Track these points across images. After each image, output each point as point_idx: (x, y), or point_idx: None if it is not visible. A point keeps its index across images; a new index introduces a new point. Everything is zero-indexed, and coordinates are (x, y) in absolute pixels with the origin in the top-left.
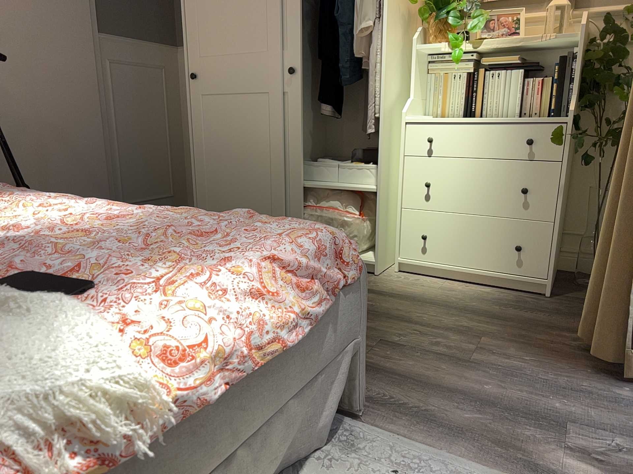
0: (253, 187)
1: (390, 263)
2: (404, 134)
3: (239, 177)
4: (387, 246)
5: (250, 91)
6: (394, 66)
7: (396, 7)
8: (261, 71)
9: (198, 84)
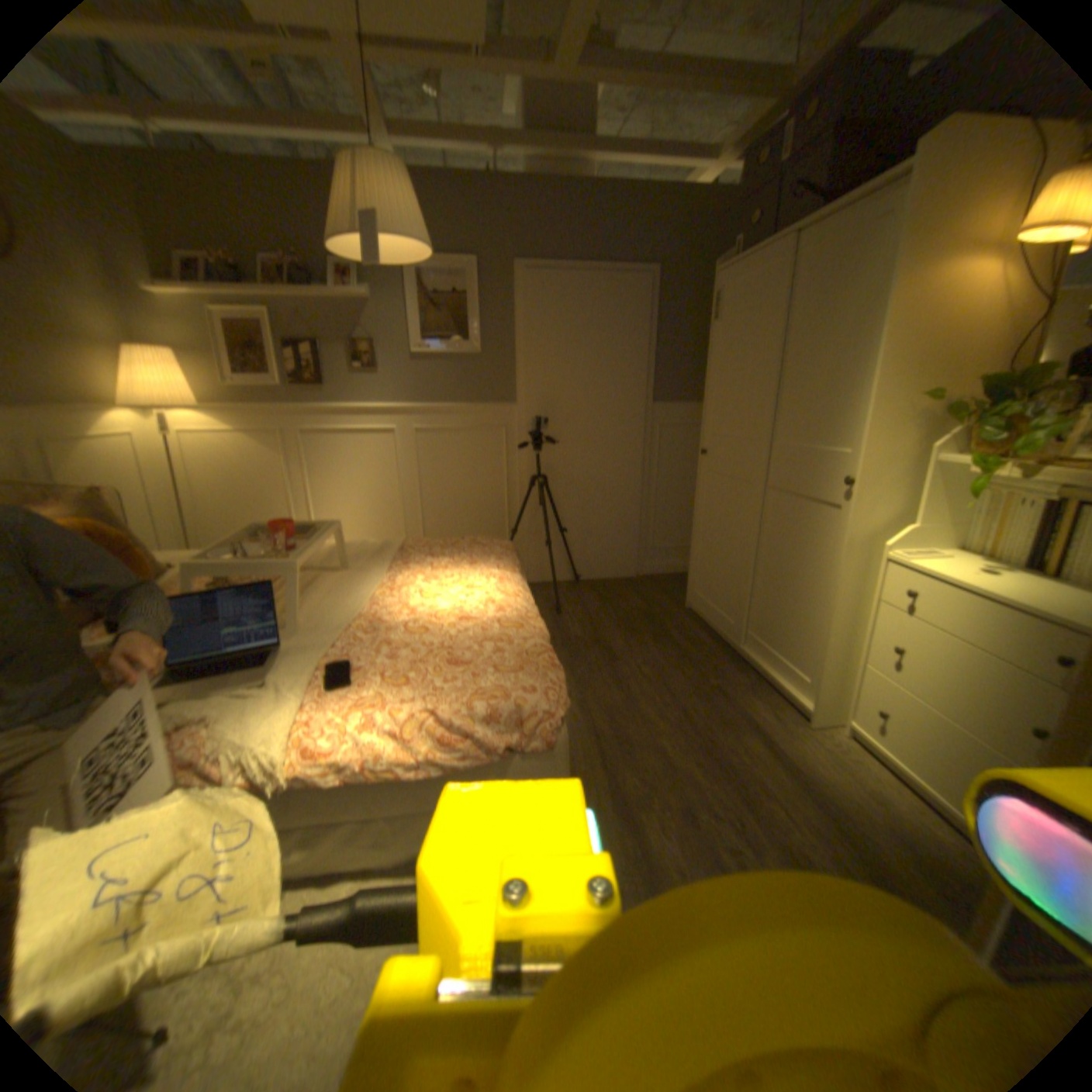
0: (729, 574)
1: (852, 720)
2: (886, 573)
3: (721, 559)
4: (845, 699)
5: (740, 478)
6: (889, 482)
7: (906, 404)
8: (751, 459)
9: (707, 459)
